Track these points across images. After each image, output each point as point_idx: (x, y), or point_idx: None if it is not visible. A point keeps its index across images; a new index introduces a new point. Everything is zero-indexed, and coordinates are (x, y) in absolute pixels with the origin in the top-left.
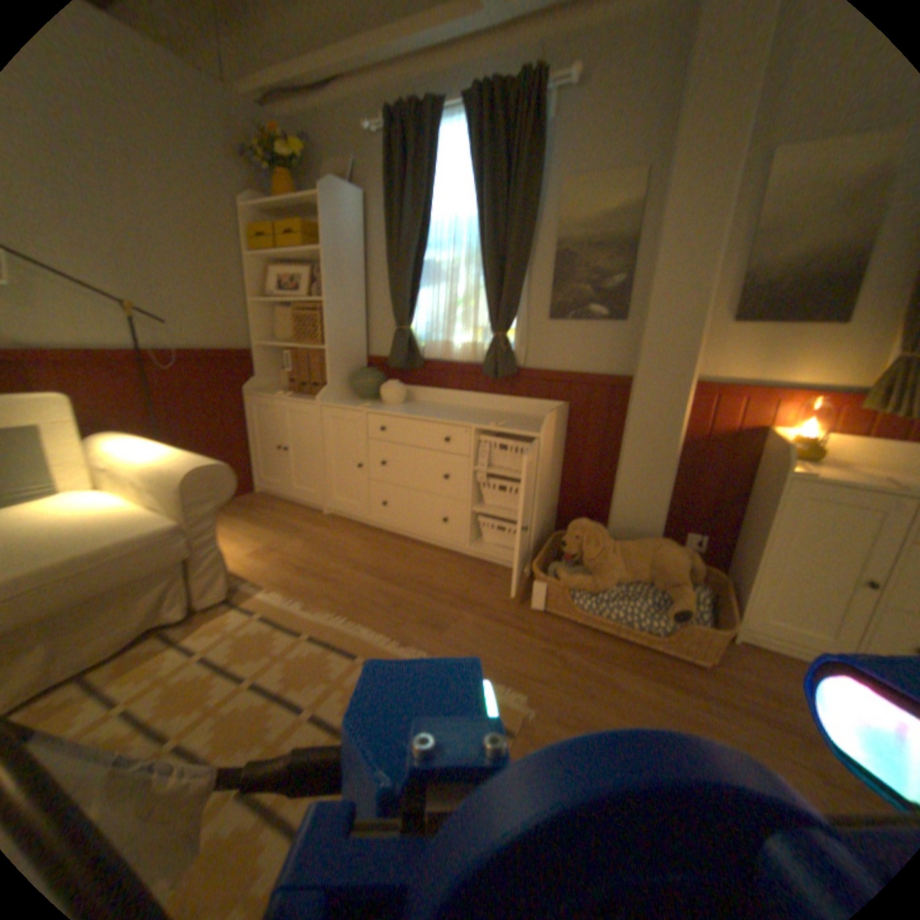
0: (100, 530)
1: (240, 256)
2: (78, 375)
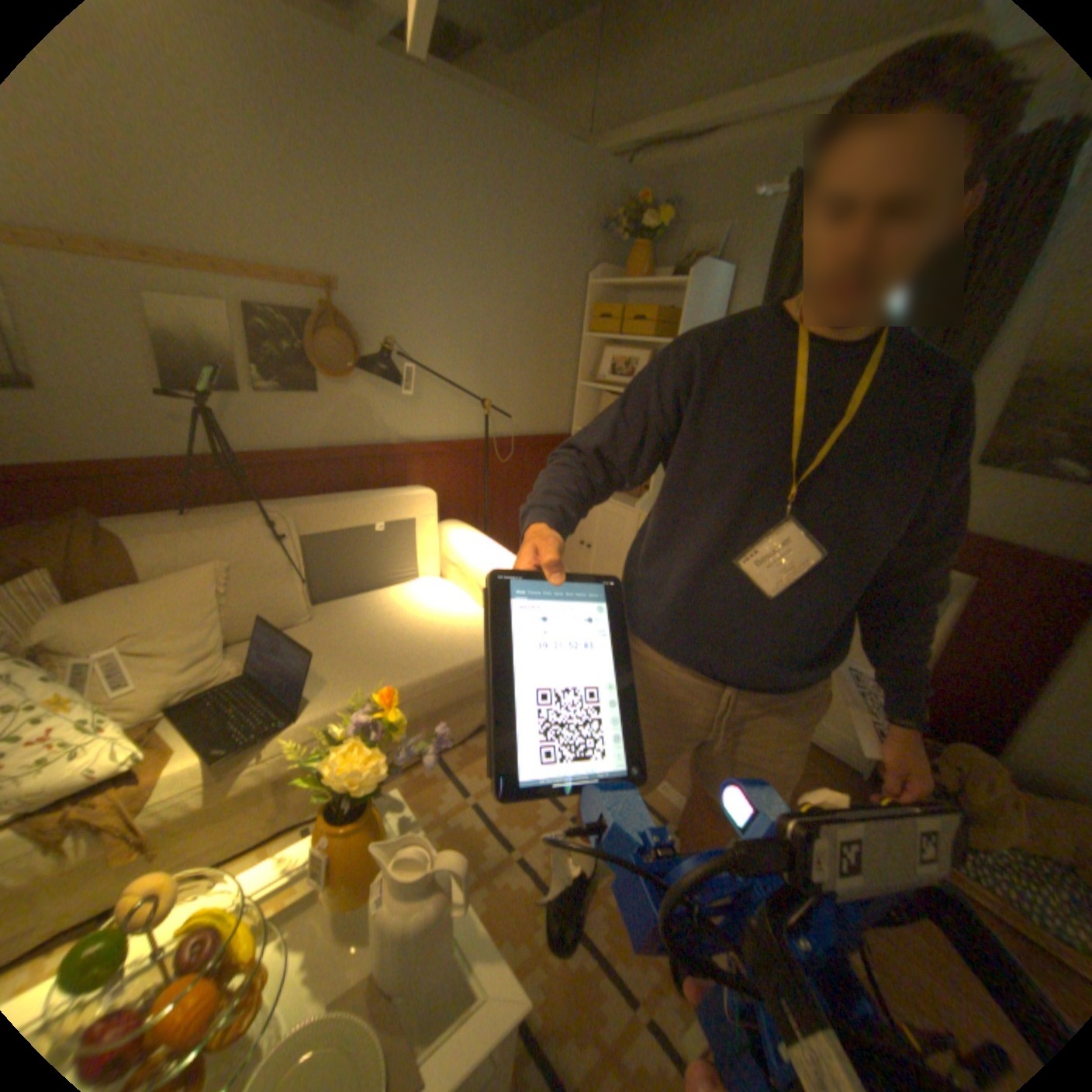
0: (467, 639)
1: (579, 338)
2: (437, 465)
